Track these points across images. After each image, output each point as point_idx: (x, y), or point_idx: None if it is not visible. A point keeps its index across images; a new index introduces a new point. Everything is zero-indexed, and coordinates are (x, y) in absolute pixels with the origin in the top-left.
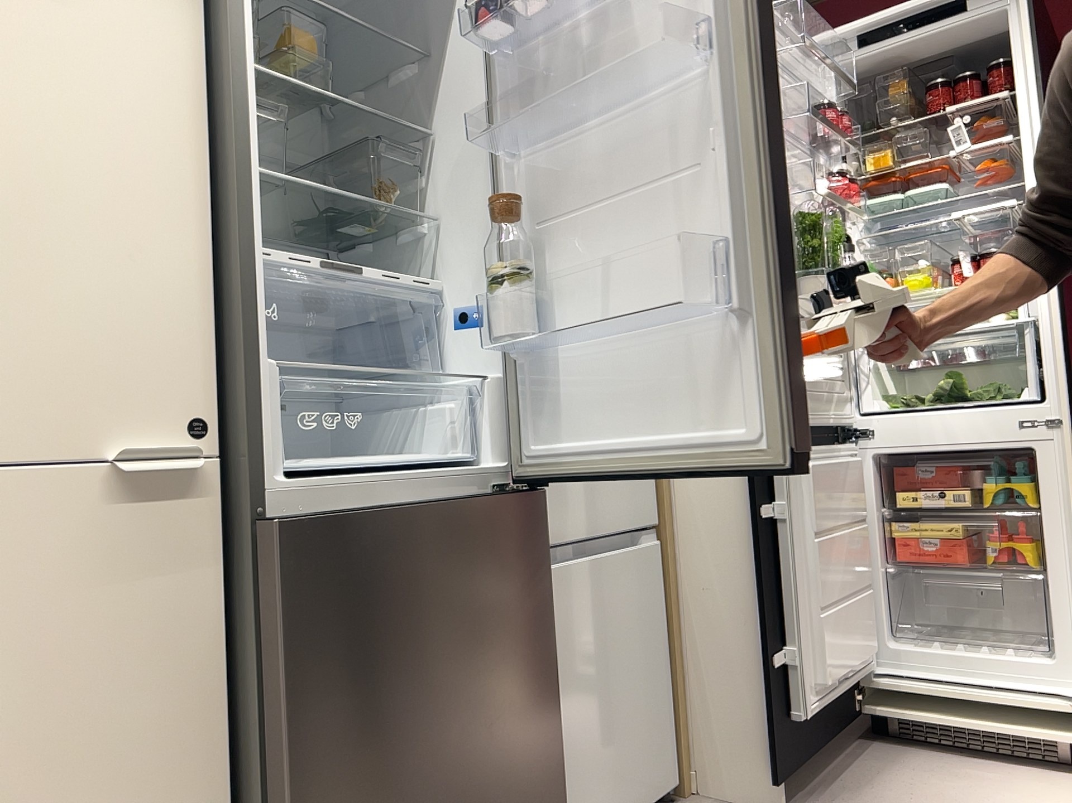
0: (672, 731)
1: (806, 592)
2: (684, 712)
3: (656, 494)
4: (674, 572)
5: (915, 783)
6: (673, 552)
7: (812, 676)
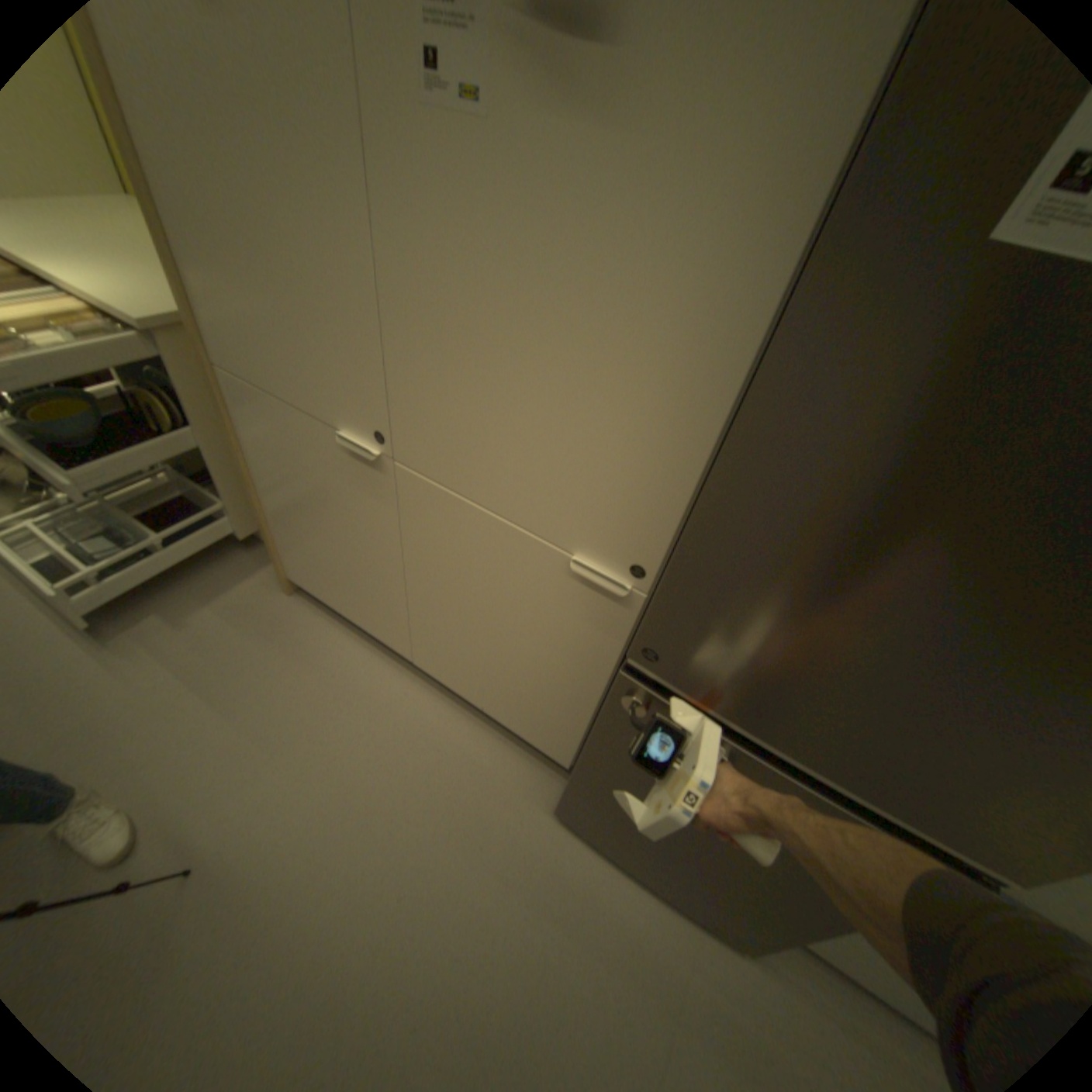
0: None
1: None
2: None
3: None
4: None
5: None
6: None
7: None
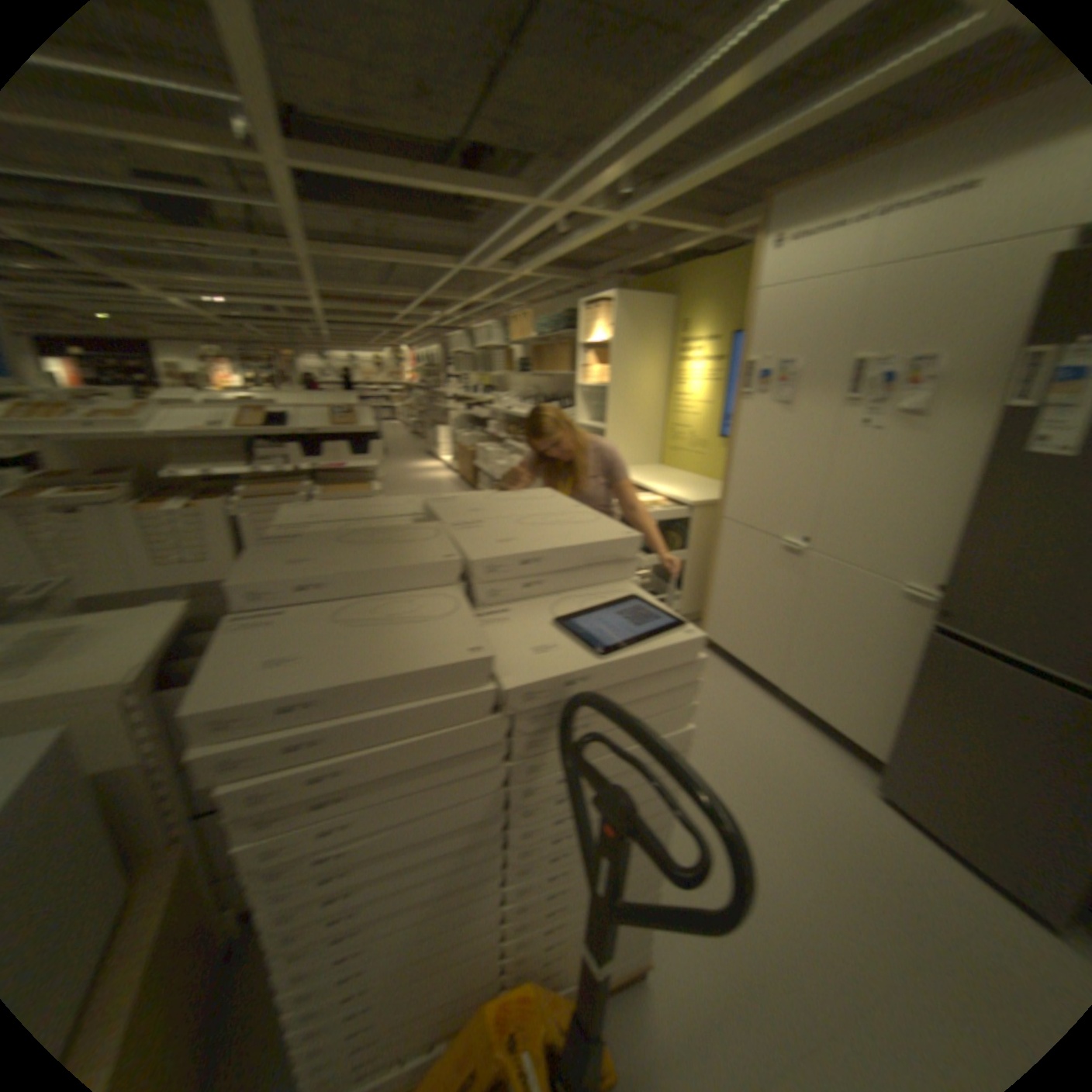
0: None
1: None
2: None
3: None
4: None
5: None
6: None
7: None
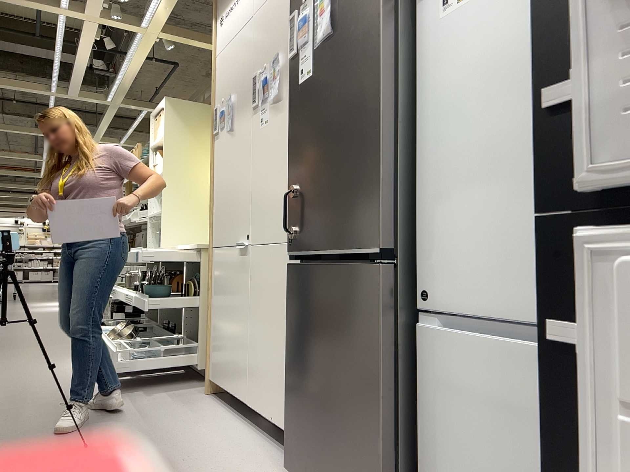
0: None
1: None
2: None
3: None
4: None
5: None
6: None
7: None
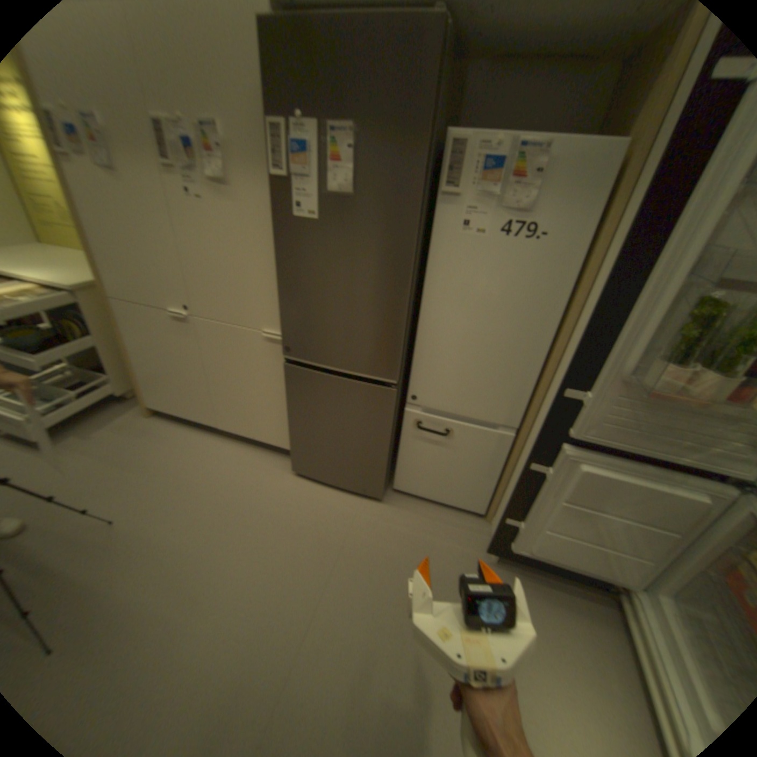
0: (492, 499)
1: (547, 515)
2: (497, 498)
3: (527, 414)
4: (517, 451)
5: (569, 631)
6: (520, 443)
7: (530, 543)
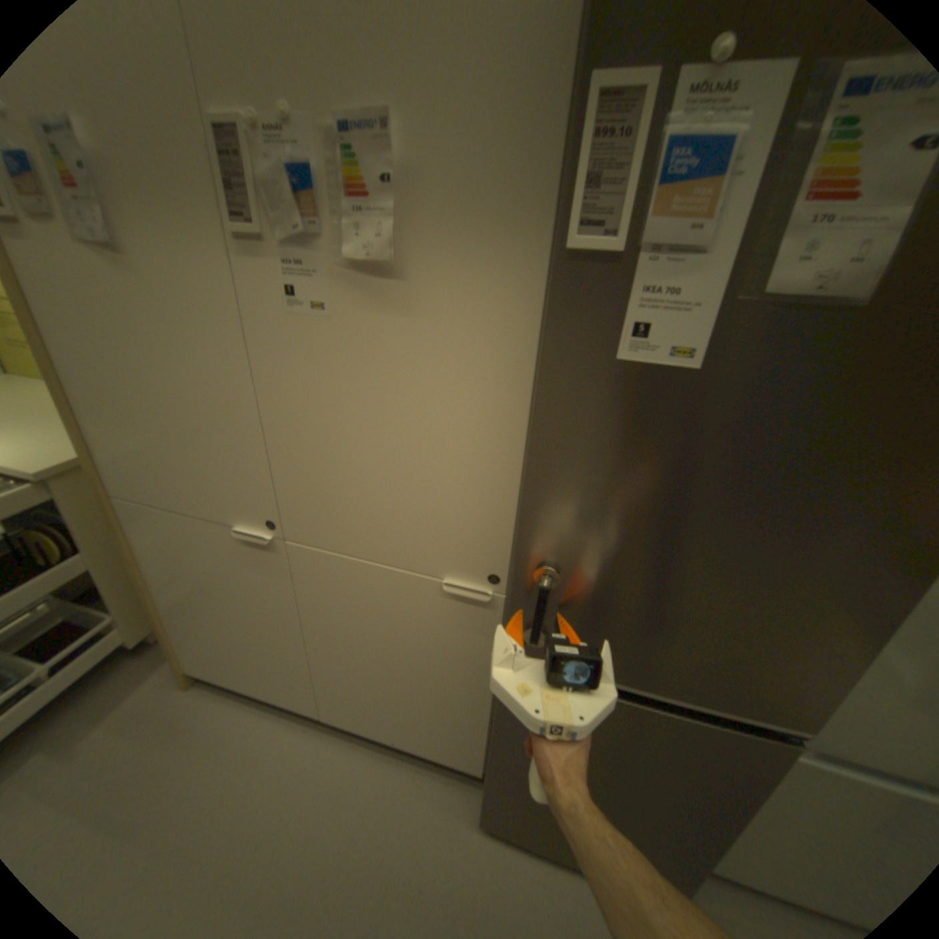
0: None
1: None
2: None
3: None
4: None
5: None
6: None
7: None
